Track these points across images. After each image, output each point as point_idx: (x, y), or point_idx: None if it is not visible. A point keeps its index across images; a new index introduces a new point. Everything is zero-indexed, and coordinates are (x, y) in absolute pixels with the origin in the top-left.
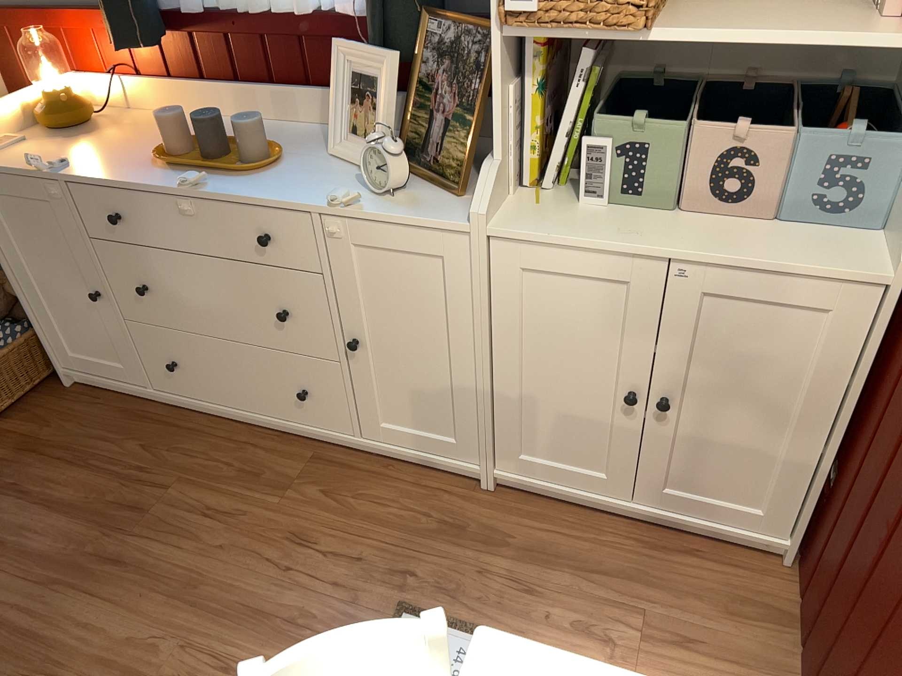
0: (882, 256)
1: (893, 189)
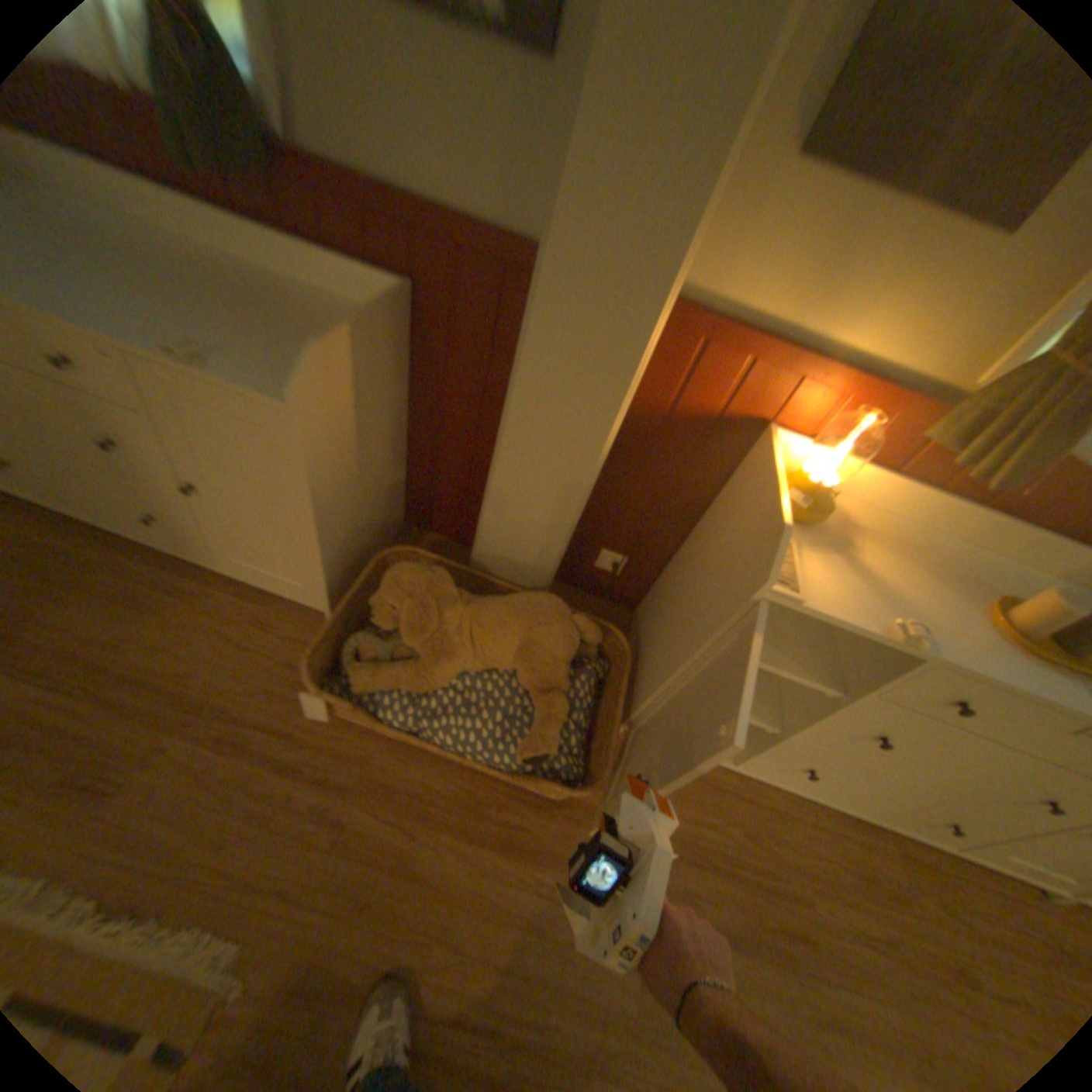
0: None
1: None
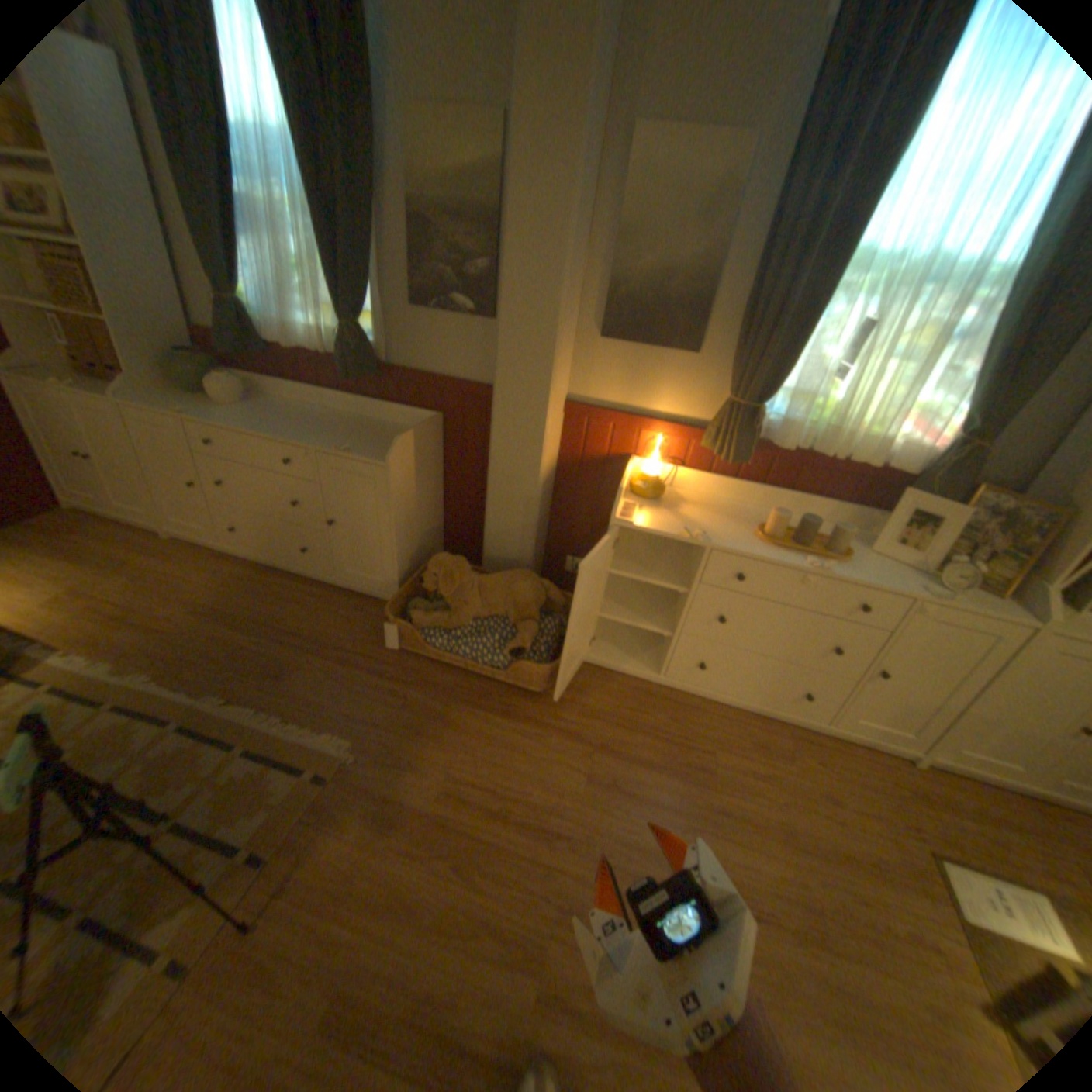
0: None
1: None
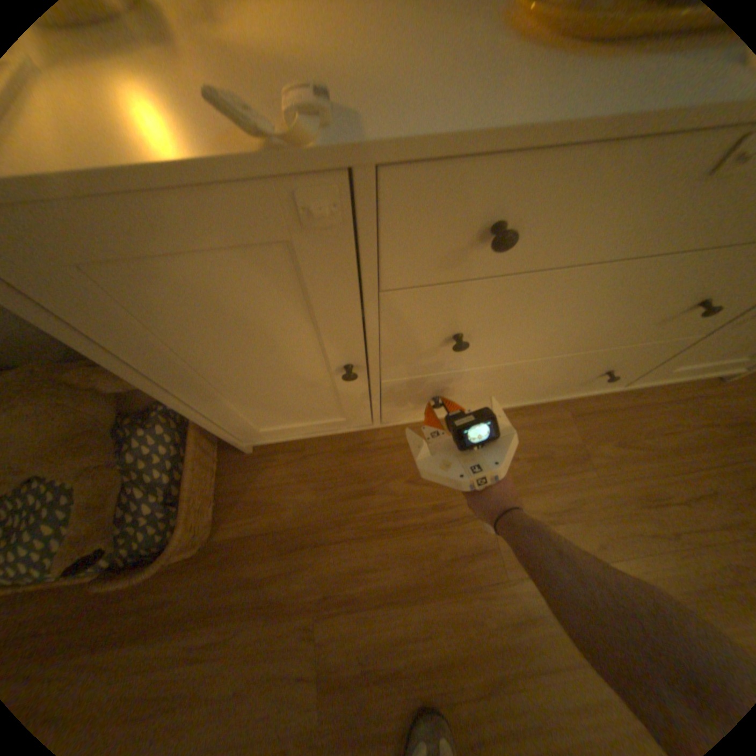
0: None
1: None
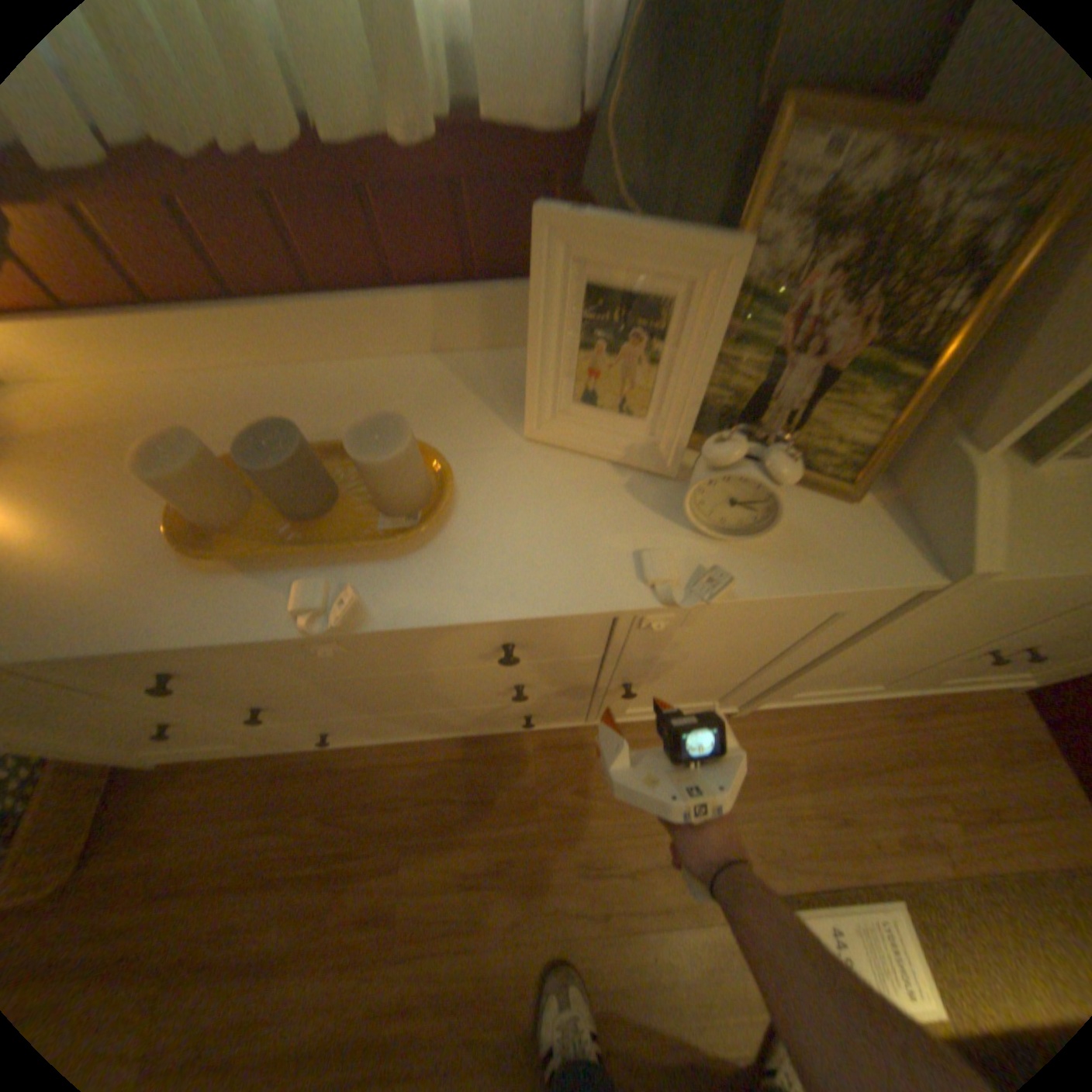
0: None
1: None
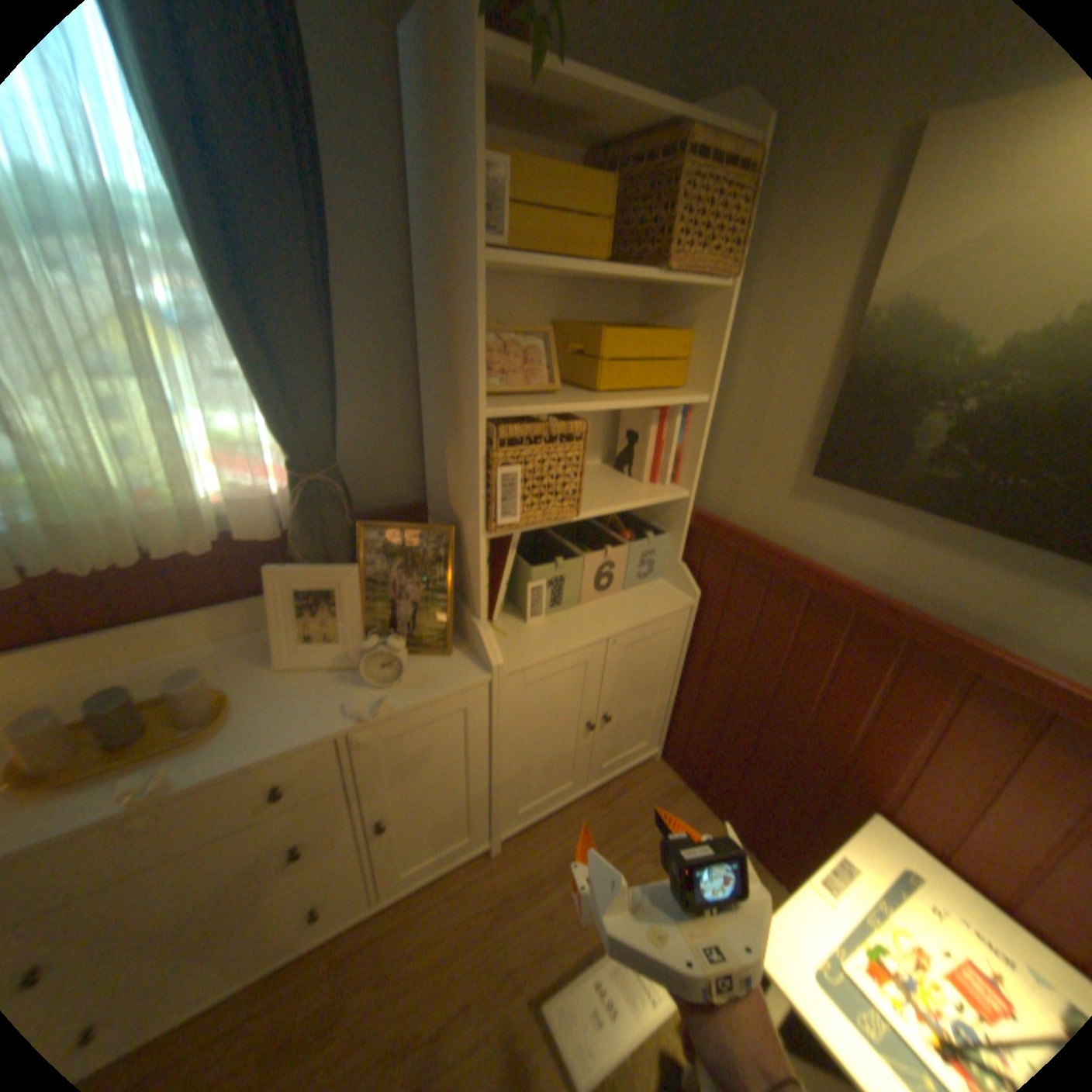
0: (682, 592)
1: (668, 558)
